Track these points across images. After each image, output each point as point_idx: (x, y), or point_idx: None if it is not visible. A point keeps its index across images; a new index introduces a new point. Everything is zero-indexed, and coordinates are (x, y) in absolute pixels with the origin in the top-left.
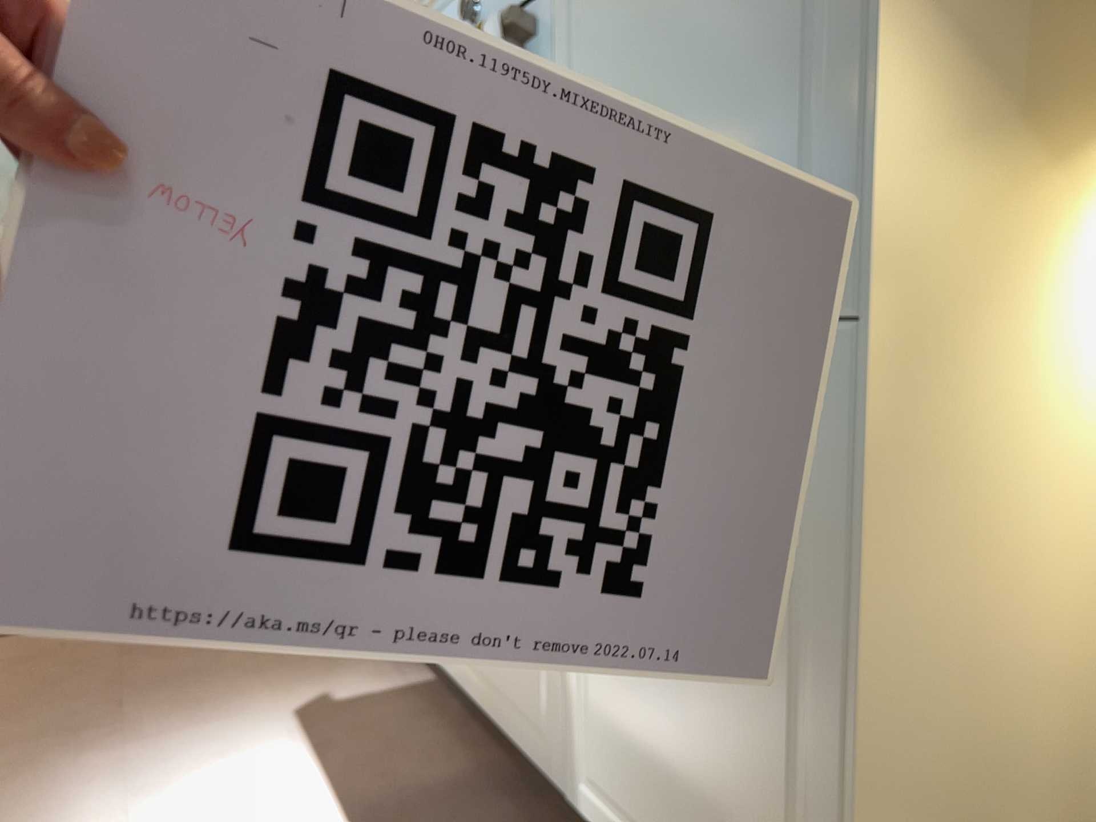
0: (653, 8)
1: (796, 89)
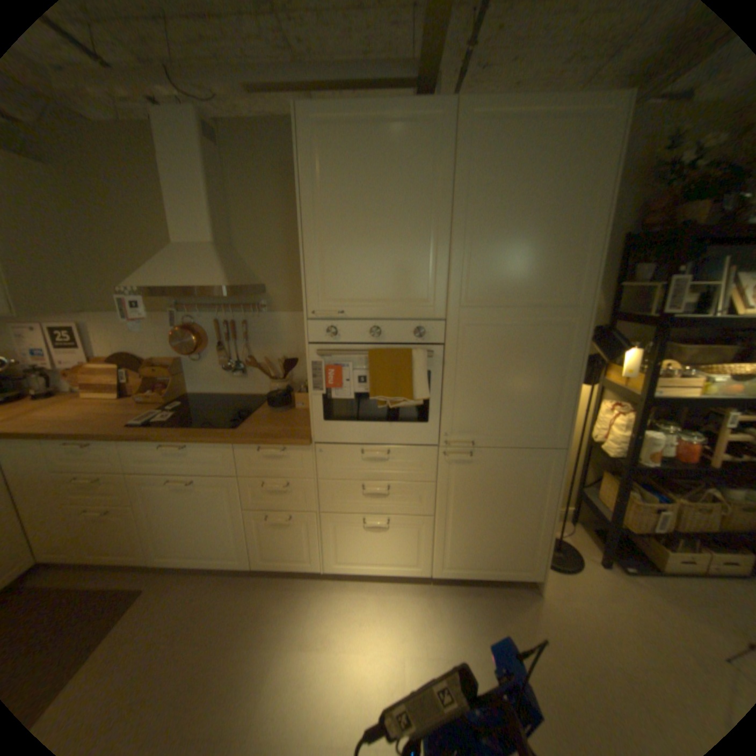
0: (497, 370)
1: (548, 402)
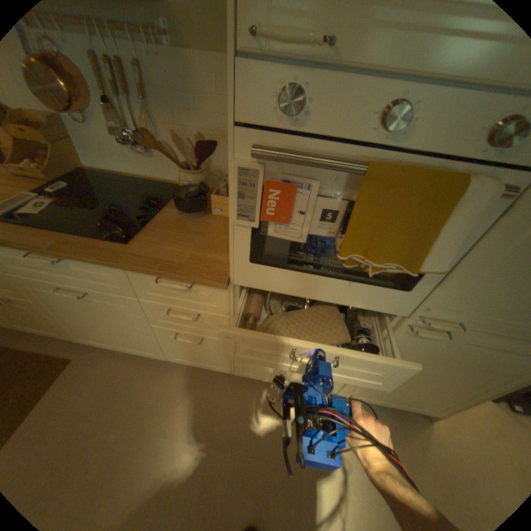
0: None
1: None
